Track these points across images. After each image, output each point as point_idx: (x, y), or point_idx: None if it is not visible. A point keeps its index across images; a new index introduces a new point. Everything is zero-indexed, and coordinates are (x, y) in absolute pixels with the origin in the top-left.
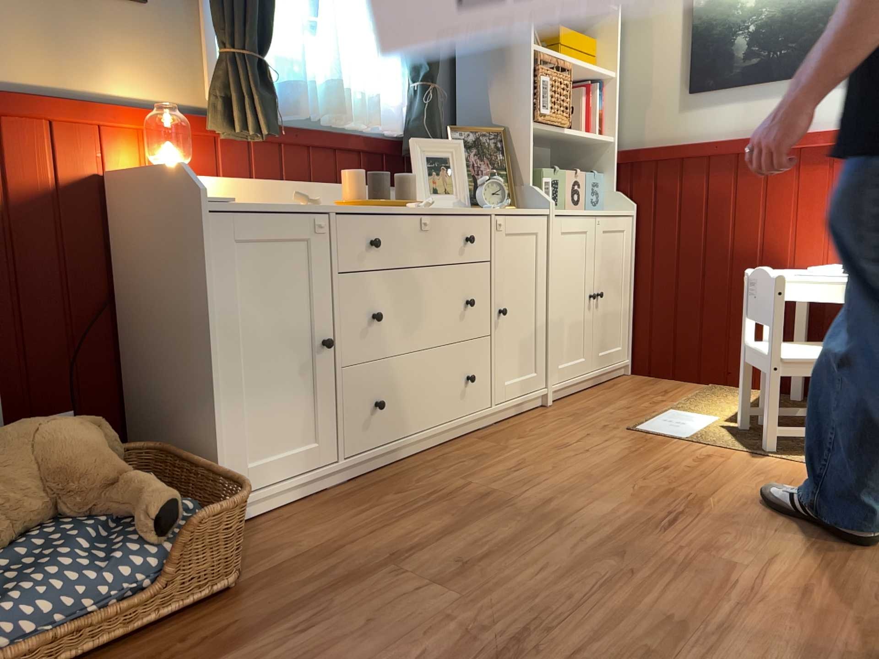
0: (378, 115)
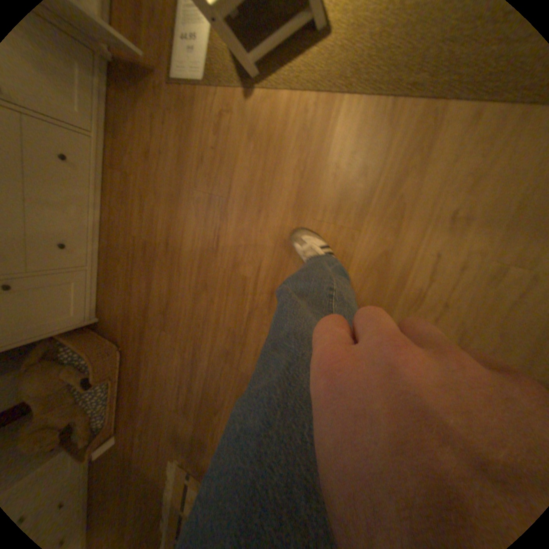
0: None
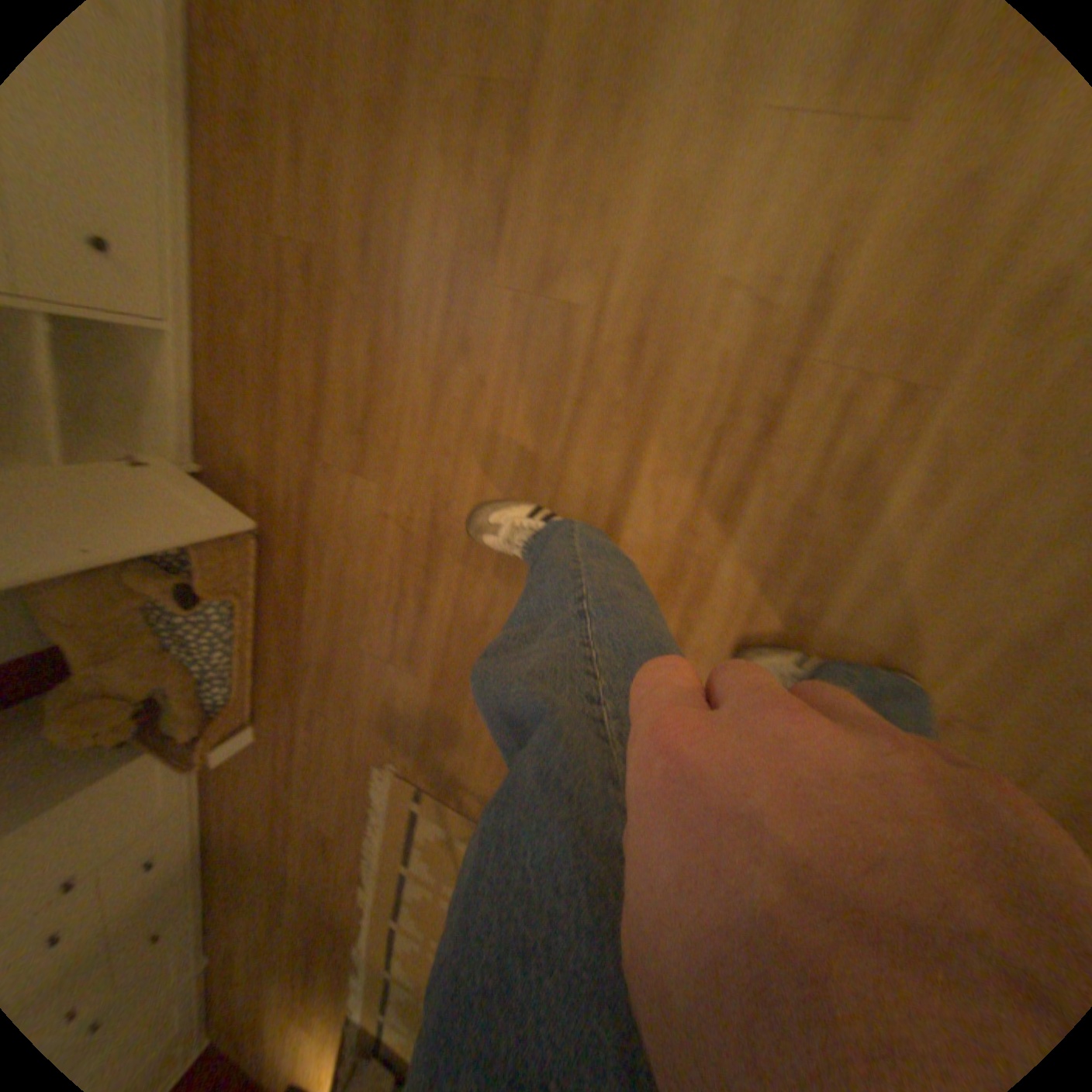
0: None
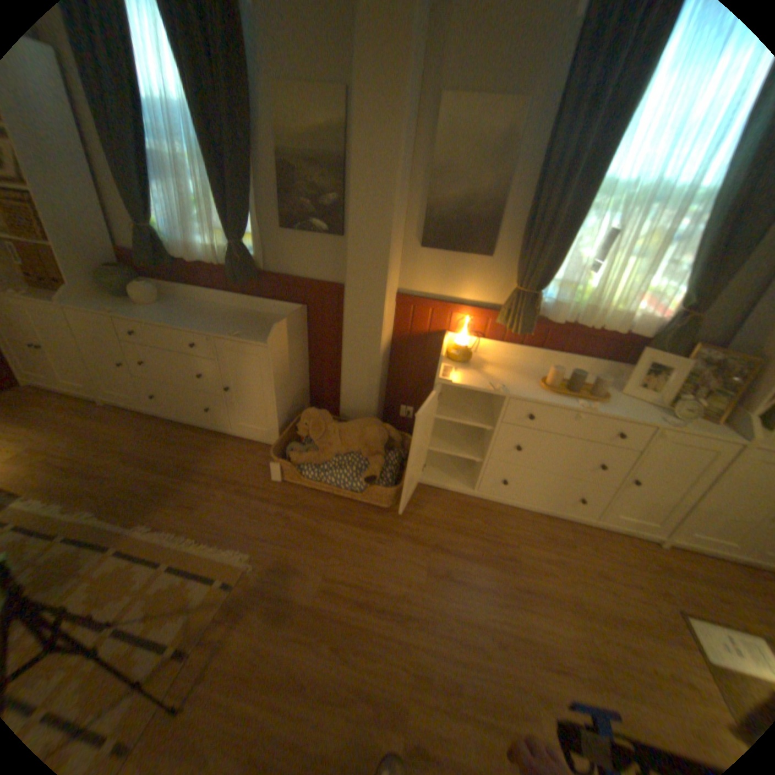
0: (638, 320)
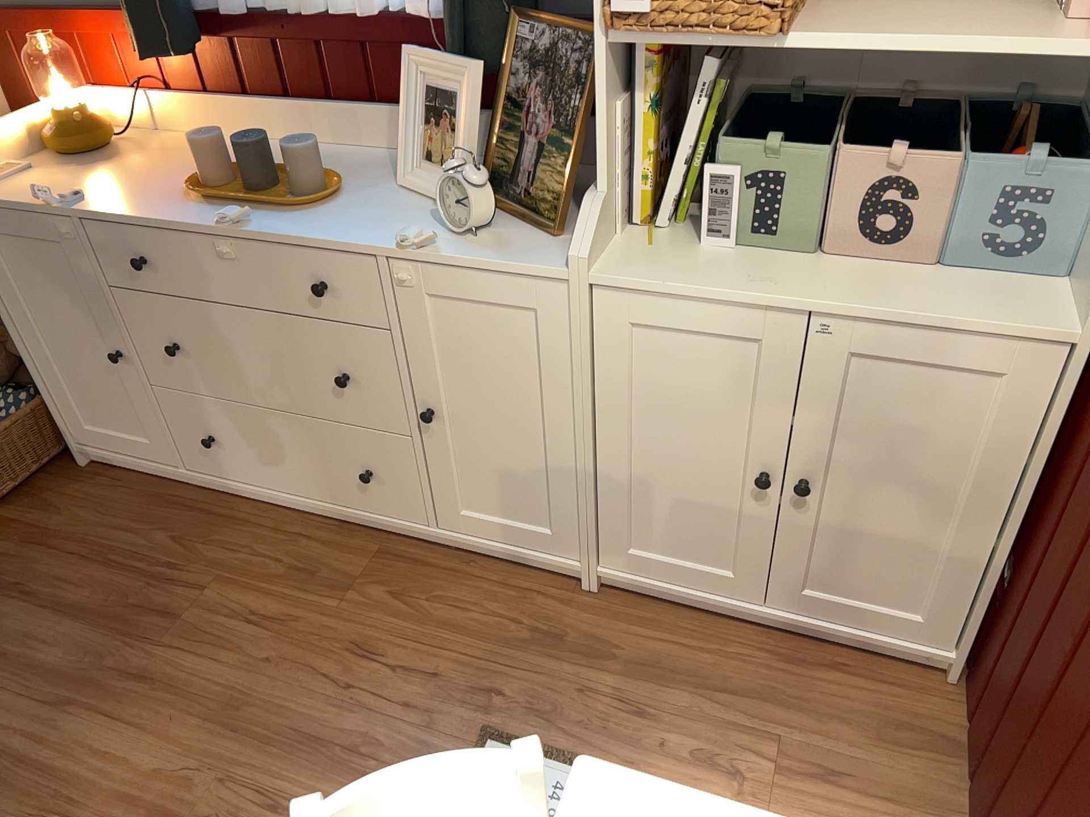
0: None
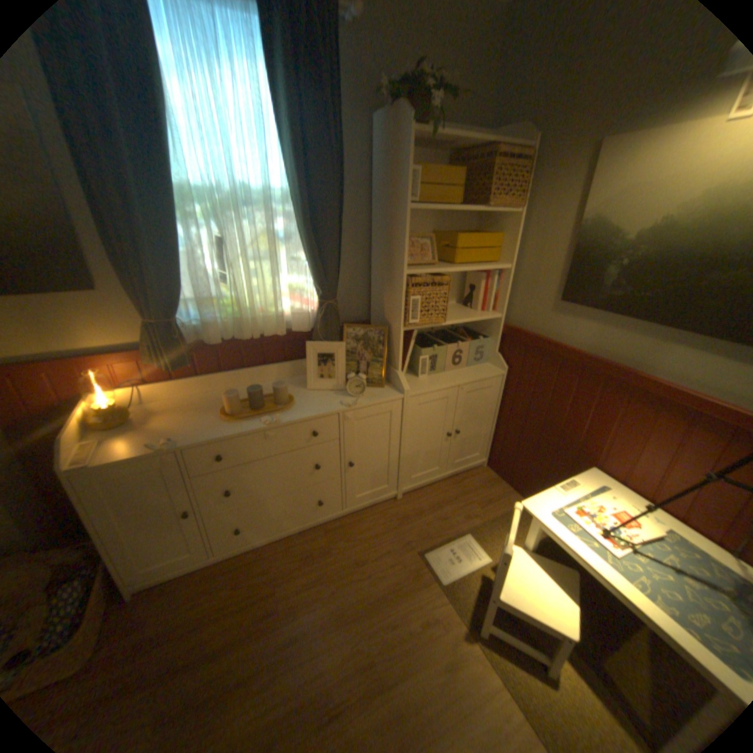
0: (293, 317)
